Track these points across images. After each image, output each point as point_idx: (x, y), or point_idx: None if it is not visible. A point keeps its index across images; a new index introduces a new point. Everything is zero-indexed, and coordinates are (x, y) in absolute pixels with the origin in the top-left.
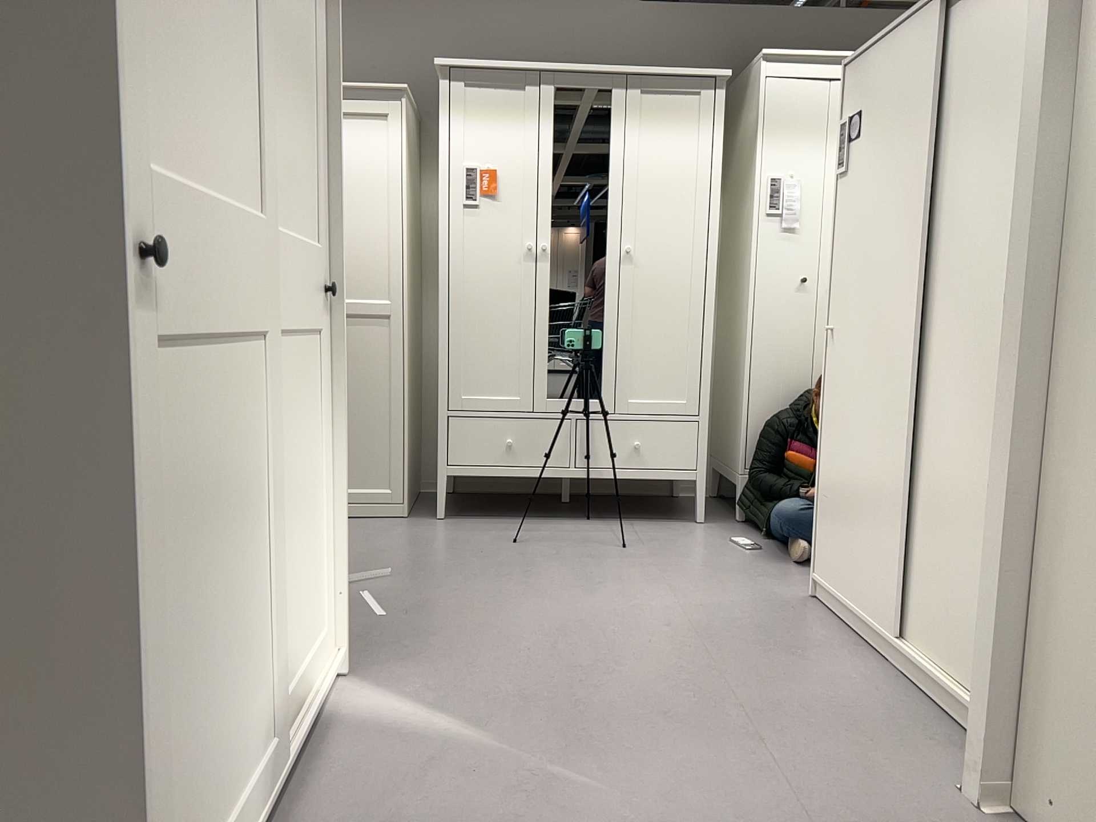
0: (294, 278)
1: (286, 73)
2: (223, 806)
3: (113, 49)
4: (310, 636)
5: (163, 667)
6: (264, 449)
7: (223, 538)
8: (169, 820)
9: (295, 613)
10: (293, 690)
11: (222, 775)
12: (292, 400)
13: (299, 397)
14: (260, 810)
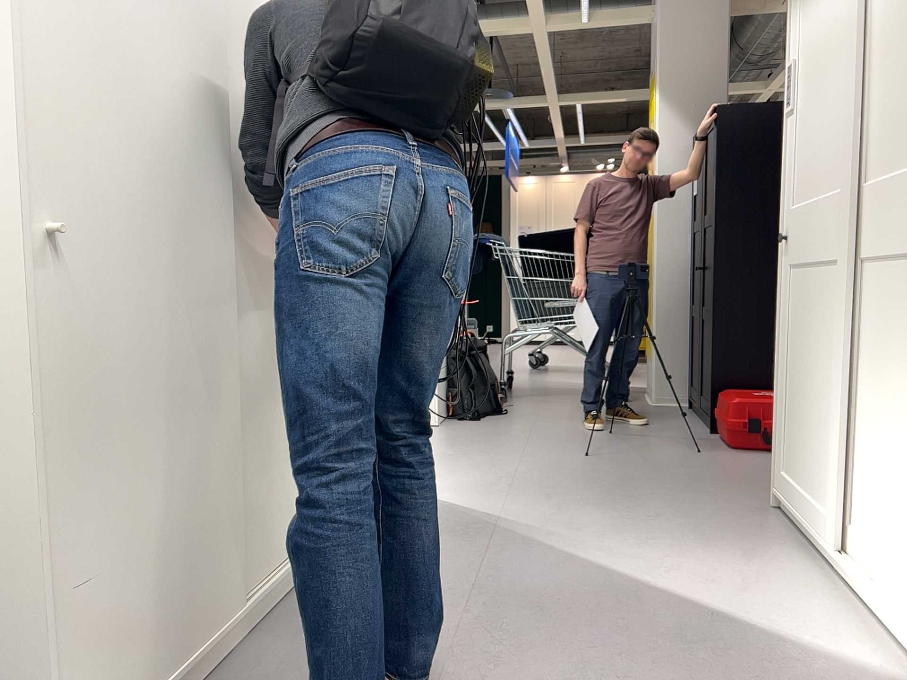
0: (897, 205)
1: (906, 29)
2: (799, 477)
3: (784, 175)
4: (901, 554)
5: (786, 377)
6: (830, 326)
7: (809, 355)
8: (784, 434)
9: (881, 496)
10: (869, 549)
11: (800, 462)
12: (895, 312)
13: (904, 313)
14: (812, 523)
